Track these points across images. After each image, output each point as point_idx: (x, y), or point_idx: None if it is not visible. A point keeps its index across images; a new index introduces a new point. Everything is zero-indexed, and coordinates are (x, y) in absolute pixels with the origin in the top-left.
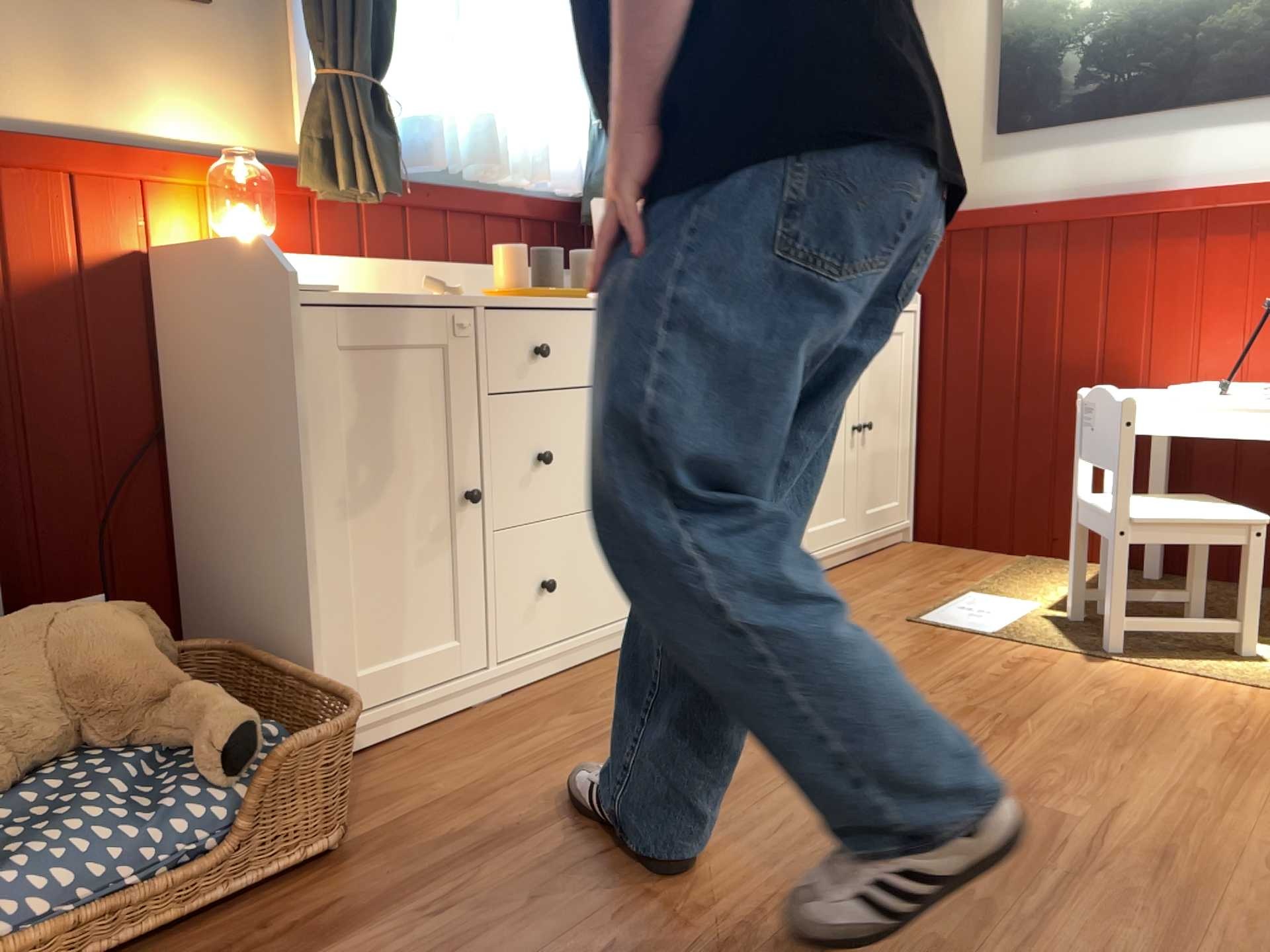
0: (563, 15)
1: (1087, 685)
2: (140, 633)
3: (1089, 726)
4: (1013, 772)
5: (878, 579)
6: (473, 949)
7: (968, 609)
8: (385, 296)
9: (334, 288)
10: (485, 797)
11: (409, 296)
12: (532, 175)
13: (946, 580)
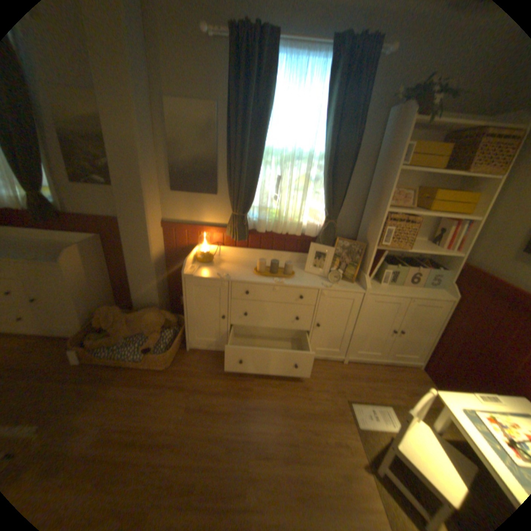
0: (320, 187)
1: (343, 476)
2: (157, 321)
3: (310, 487)
4: (263, 475)
5: (375, 380)
6: (143, 408)
7: (374, 415)
8: (211, 275)
9: (193, 275)
10: (191, 378)
11: (217, 275)
12: (294, 234)
13: (396, 397)
